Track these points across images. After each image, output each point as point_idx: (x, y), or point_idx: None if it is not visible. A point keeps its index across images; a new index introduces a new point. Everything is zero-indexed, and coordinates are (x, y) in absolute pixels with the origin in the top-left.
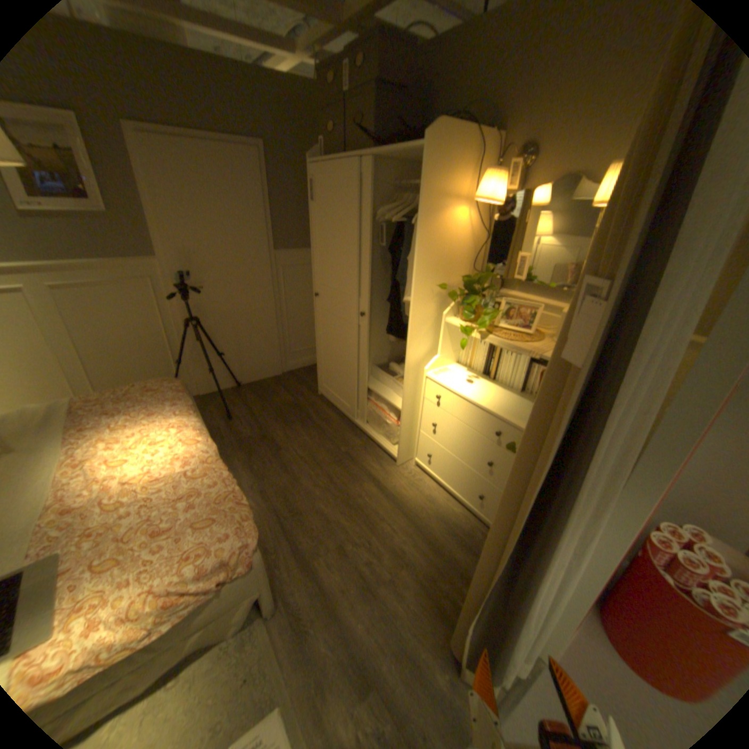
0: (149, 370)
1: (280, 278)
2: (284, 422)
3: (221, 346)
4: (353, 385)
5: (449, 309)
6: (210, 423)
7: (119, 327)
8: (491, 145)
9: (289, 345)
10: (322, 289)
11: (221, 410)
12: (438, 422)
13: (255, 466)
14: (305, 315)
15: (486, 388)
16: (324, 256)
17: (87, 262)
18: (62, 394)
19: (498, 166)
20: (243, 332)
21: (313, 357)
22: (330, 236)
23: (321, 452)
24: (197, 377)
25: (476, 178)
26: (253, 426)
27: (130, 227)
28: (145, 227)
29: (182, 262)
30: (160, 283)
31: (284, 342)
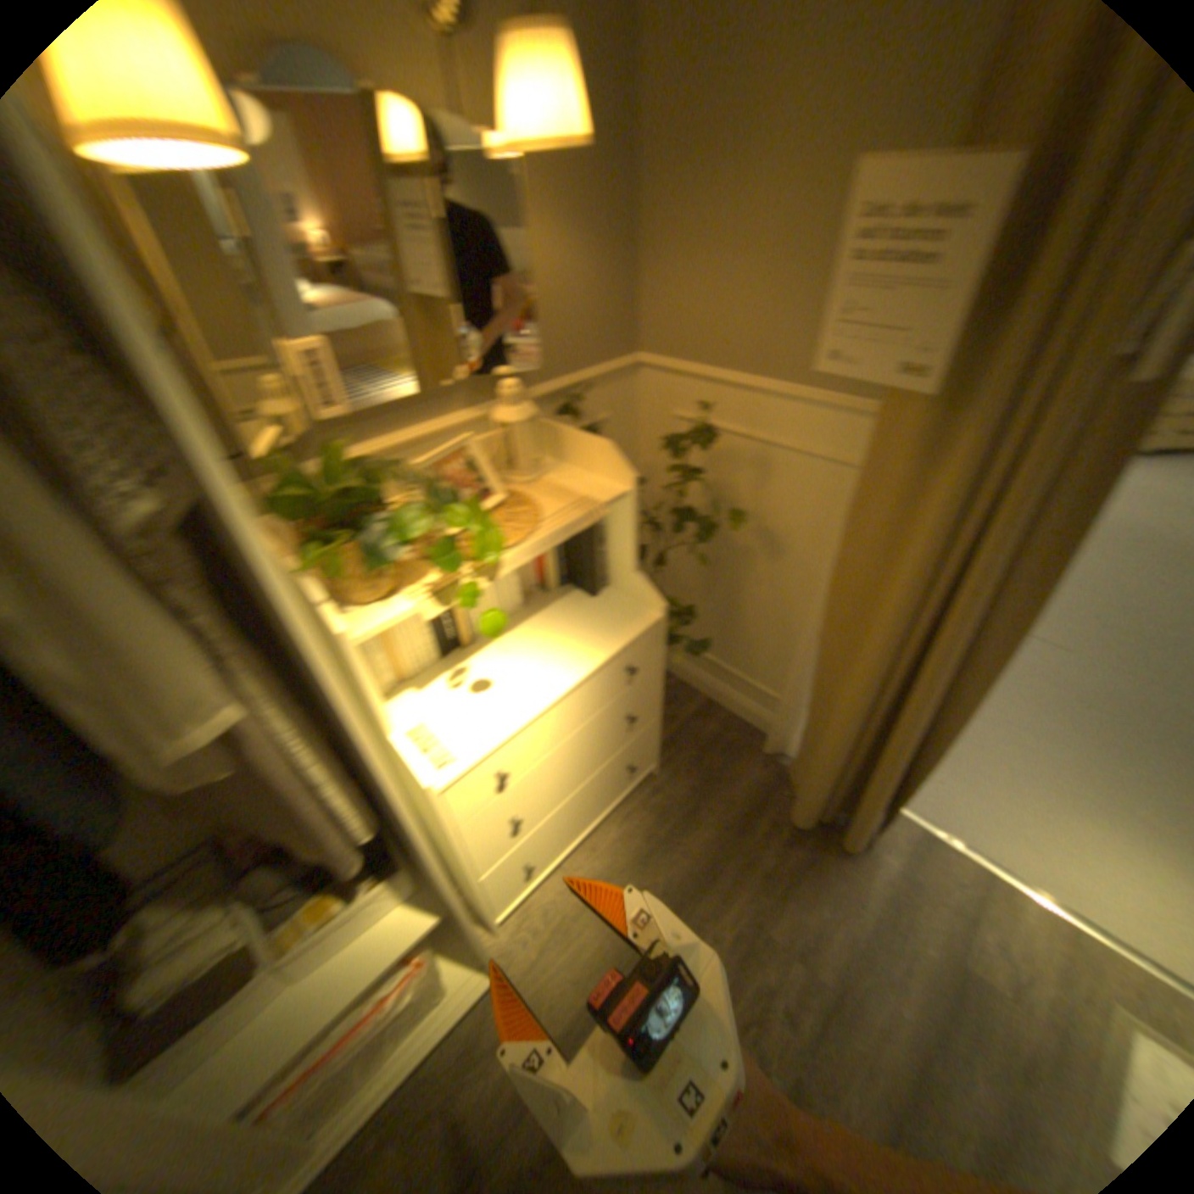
0: None
1: None
2: None
3: None
4: None
5: (335, 609)
6: None
7: None
8: None
9: None
10: None
11: None
12: (518, 809)
13: None
14: None
15: (515, 660)
16: None
17: None
18: None
19: None
20: None
21: None
22: None
23: None
24: None
25: None
26: None
27: None
28: None
29: None
30: None
31: None
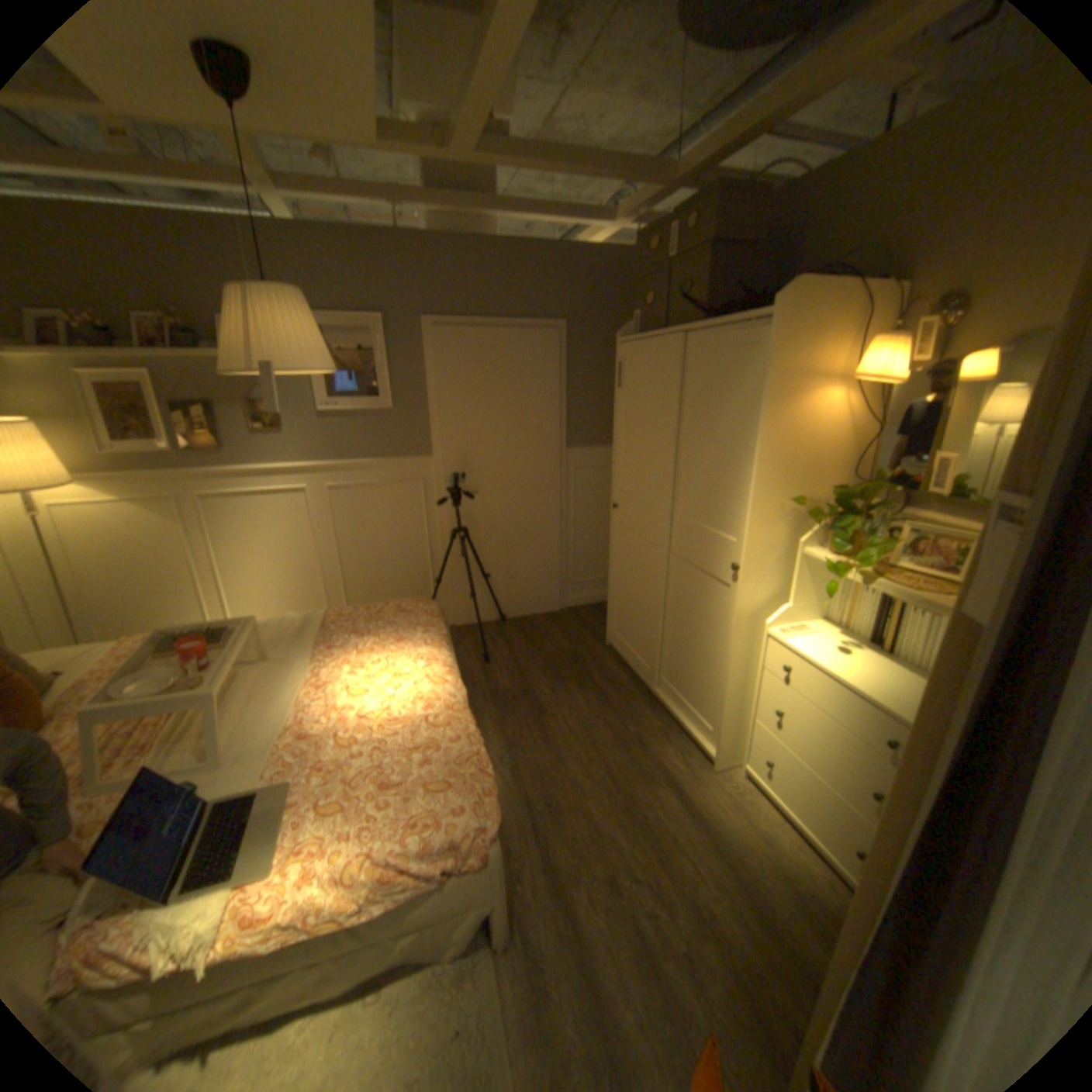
0: (405, 588)
1: (570, 484)
2: (554, 677)
3: (488, 567)
4: (655, 636)
5: (811, 535)
6: (463, 663)
7: (383, 535)
8: (884, 302)
9: (573, 573)
10: (622, 499)
11: (478, 649)
12: (786, 710)
13: (509, 730)
14: (598, 533)
15: (873, 665)
16: (629, 457)
17: (366, 462)
18: (317, 606)
19: (897, 329)
20: (516, 550)
21: (603, 592)
22: (639, 431)
23: (601, 728)
24: (456, 603)
25: (859, 348)
26: (513, 676)
27: (412, 425)
28: (427, 424)
29: (459, 463)
30: (433, 486)
31: (567, 568)
